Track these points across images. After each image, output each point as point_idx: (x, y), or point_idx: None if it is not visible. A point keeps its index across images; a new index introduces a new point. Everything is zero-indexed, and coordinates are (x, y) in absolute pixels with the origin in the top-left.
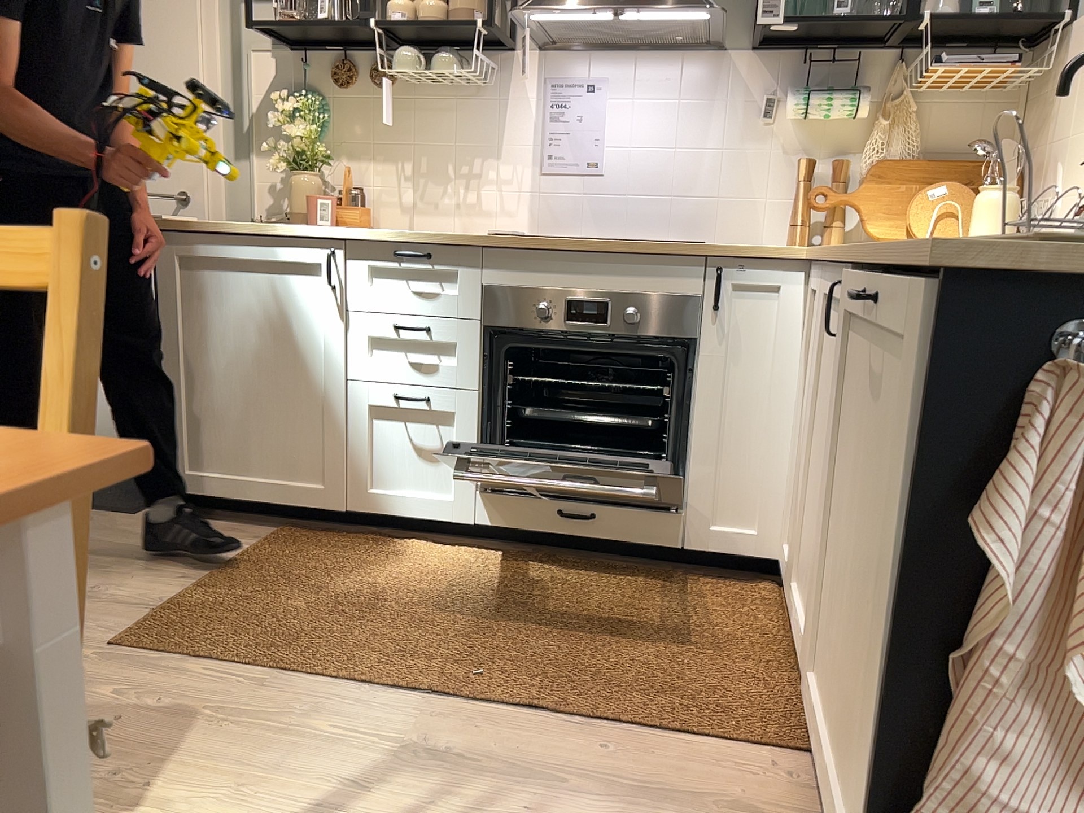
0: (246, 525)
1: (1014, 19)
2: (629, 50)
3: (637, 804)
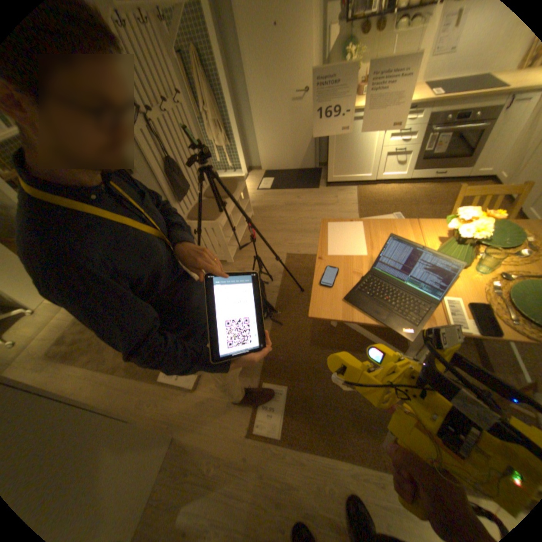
0: (348, 187)
1: None
2: None
3: None
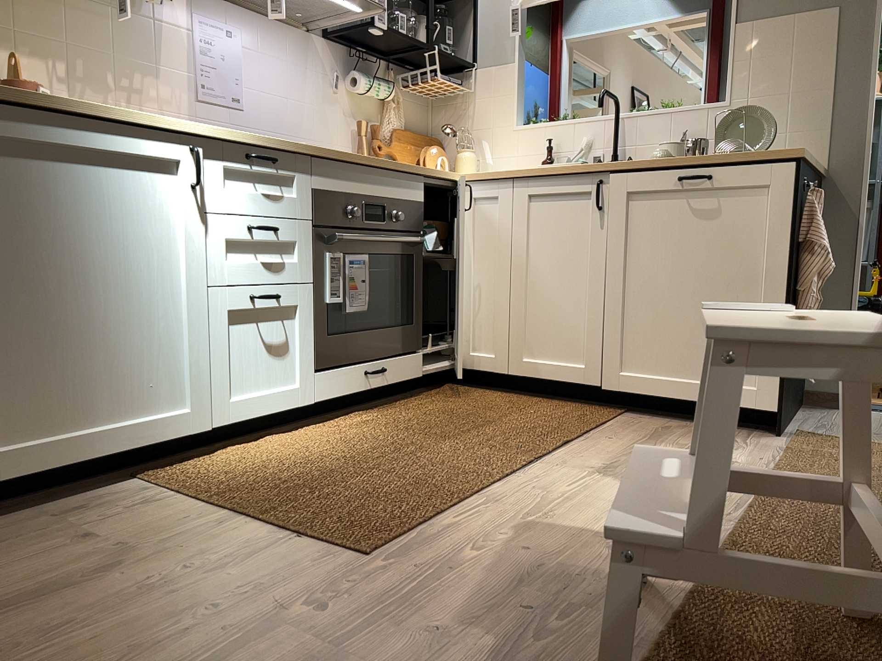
0: (95, 491)
1: (461, 61)
2: (245, 14)
3: (652, 438)
